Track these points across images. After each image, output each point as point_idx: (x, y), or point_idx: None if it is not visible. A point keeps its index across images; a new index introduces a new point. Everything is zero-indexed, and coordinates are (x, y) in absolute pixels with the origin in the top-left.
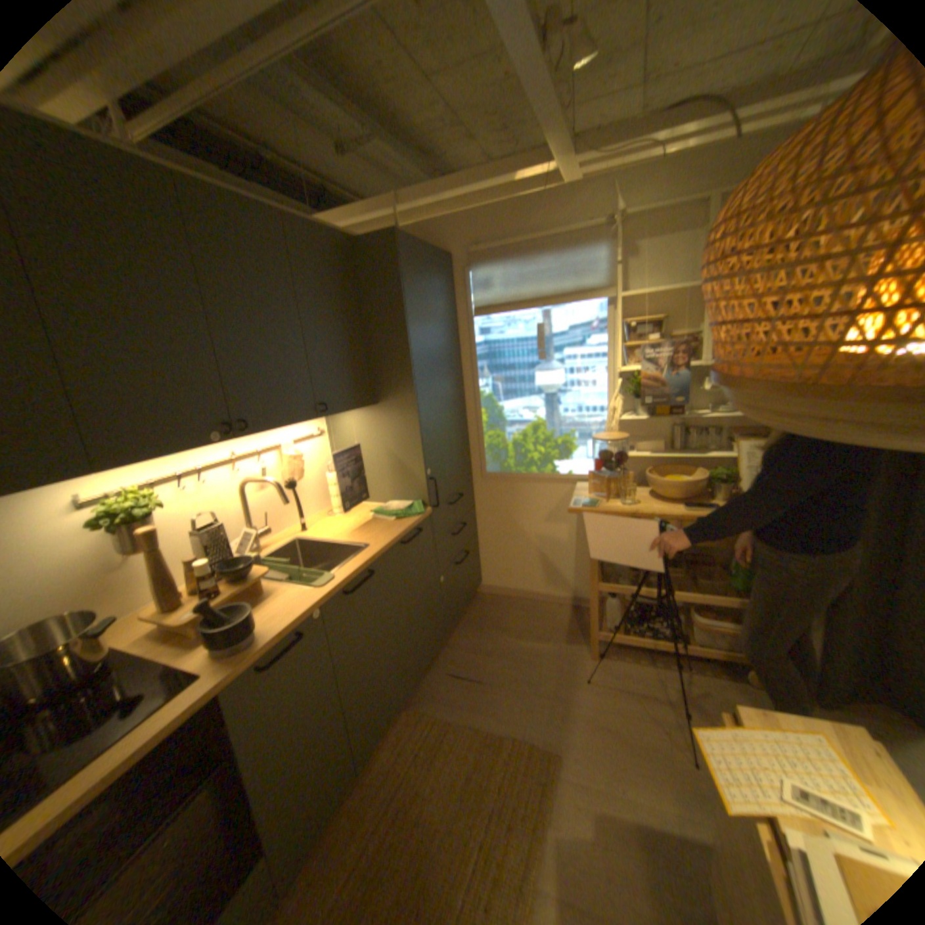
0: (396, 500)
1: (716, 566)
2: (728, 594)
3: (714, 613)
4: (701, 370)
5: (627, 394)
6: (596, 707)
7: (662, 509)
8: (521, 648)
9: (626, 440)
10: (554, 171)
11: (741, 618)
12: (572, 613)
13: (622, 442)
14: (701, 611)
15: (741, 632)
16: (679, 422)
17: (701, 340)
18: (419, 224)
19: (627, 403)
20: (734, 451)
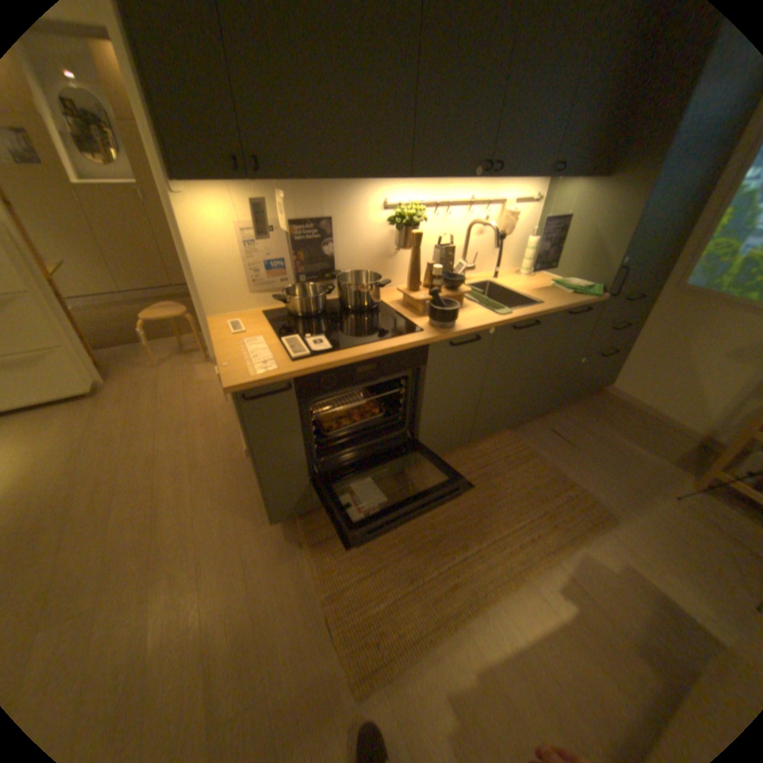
0: (578, 279)
1: None
2: None
3: None
4: None
5: None
6: (675, 517)
7: None
8: (624, 445)
9: None
10: None
11: None
12: (697, 448)
13: None
14: None
15: None
16: None
17: None
18: None
19: None
20: None
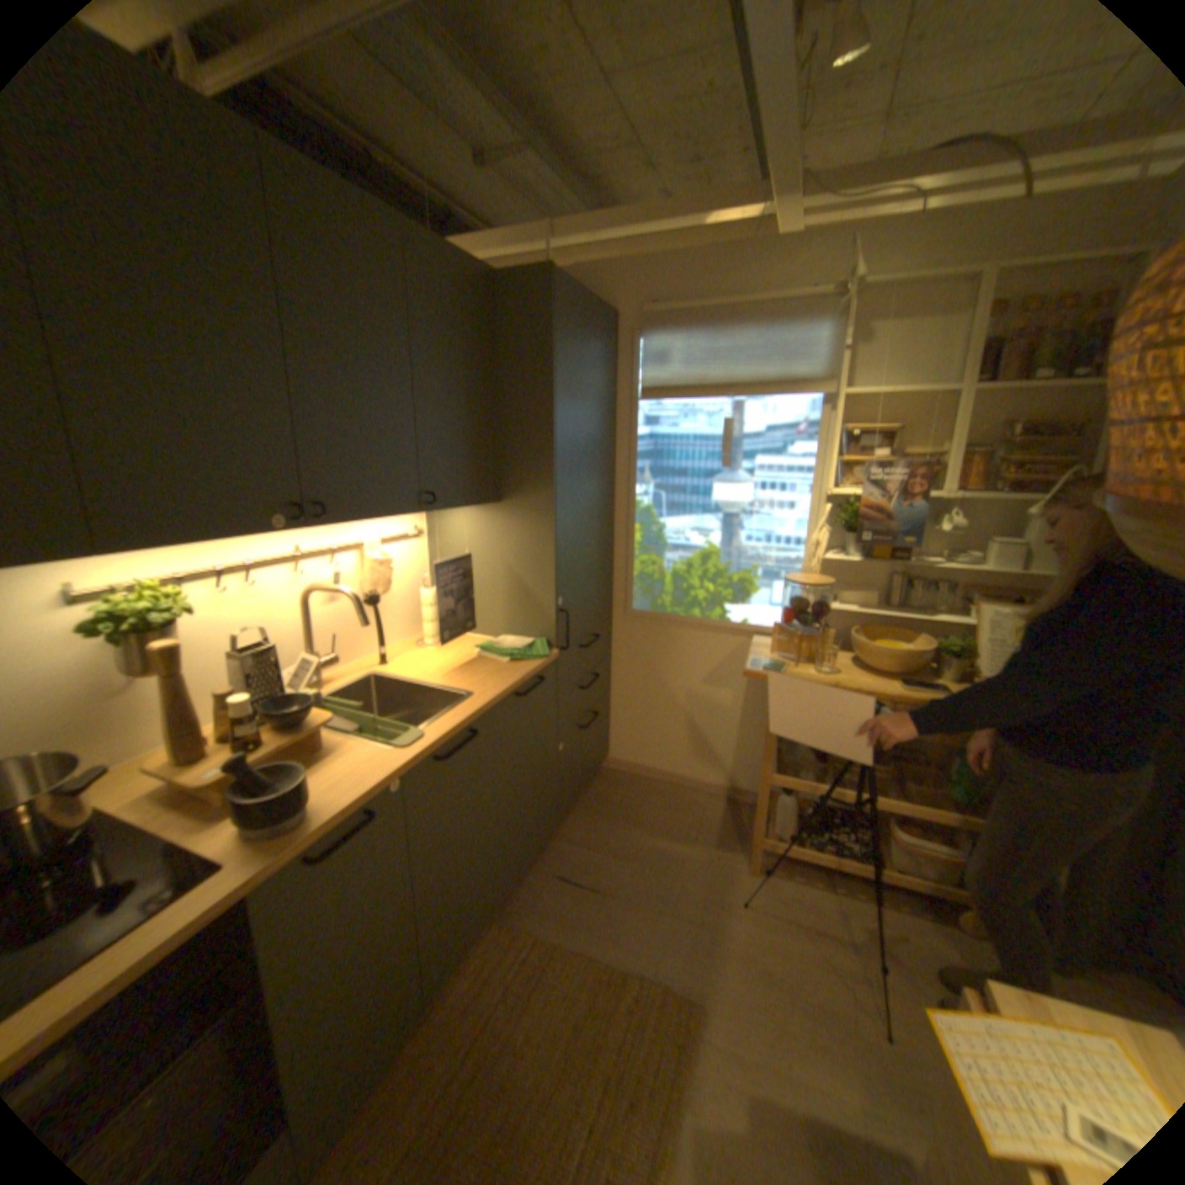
0: (511, 635)
1: (930, 768)
2: (946, 808)
3: (920, 830)
4: (938, 505)
5: (834, 525)
6: (755, 943)
7: (870, 685)
8: (656, 849)
9: (826, 586)
10: (769, 216)
11: (954, 840)
12: (726, 808)
13: (819, 589)
14: (902, 824)
15: (958, 859)
16: (901, 570)
17: (943, 464)
18: (579, 268)
19: (832, 537)
20: (970, 617)
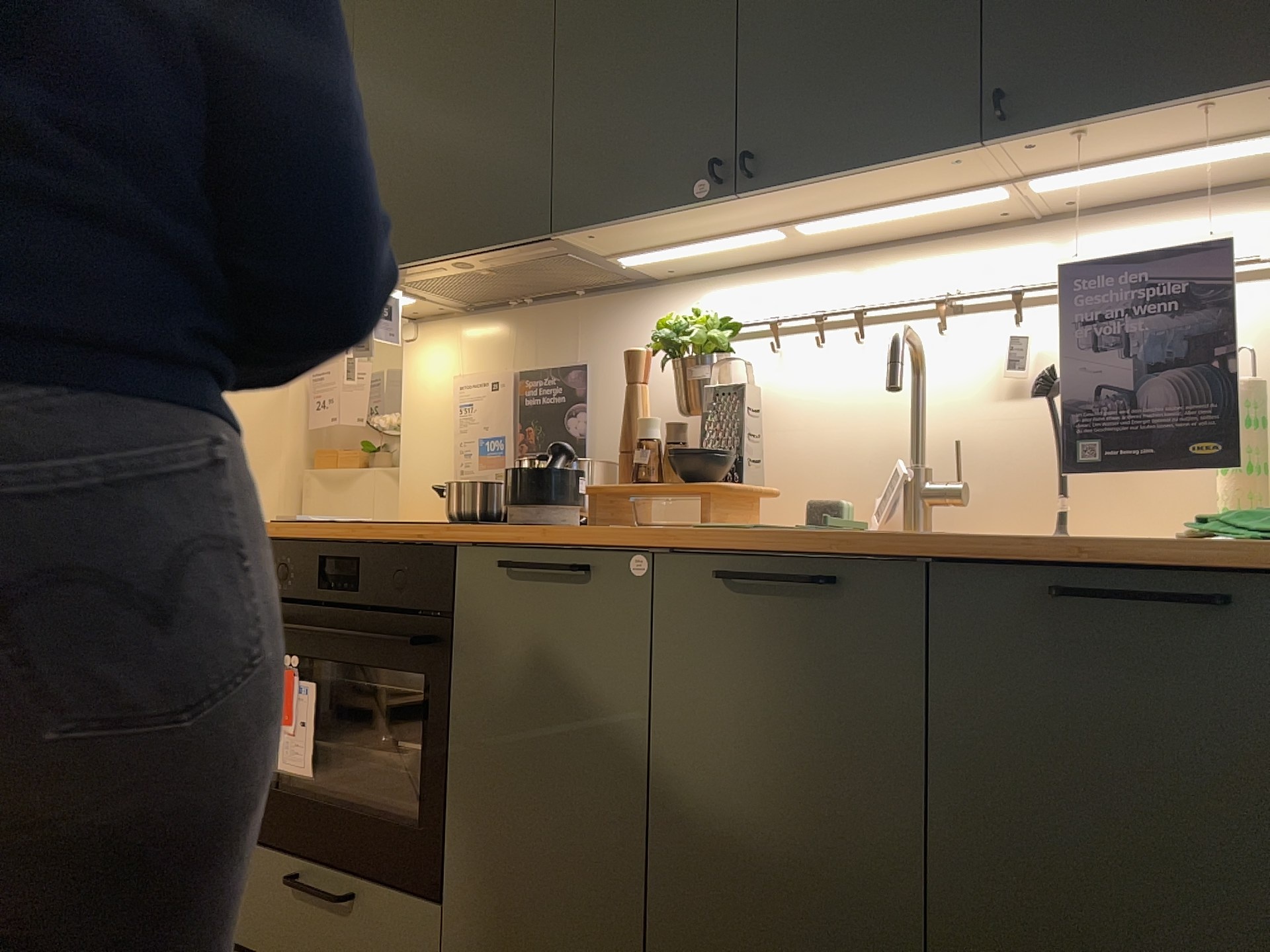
0: None
1: None
2: None
3: None
4: None
5: None
6: None
7: None
8: None
9: None
10: None
11: None
12: None
13: None
14: None
15: None
16: None
17: None
18: None
19: None
20: None
